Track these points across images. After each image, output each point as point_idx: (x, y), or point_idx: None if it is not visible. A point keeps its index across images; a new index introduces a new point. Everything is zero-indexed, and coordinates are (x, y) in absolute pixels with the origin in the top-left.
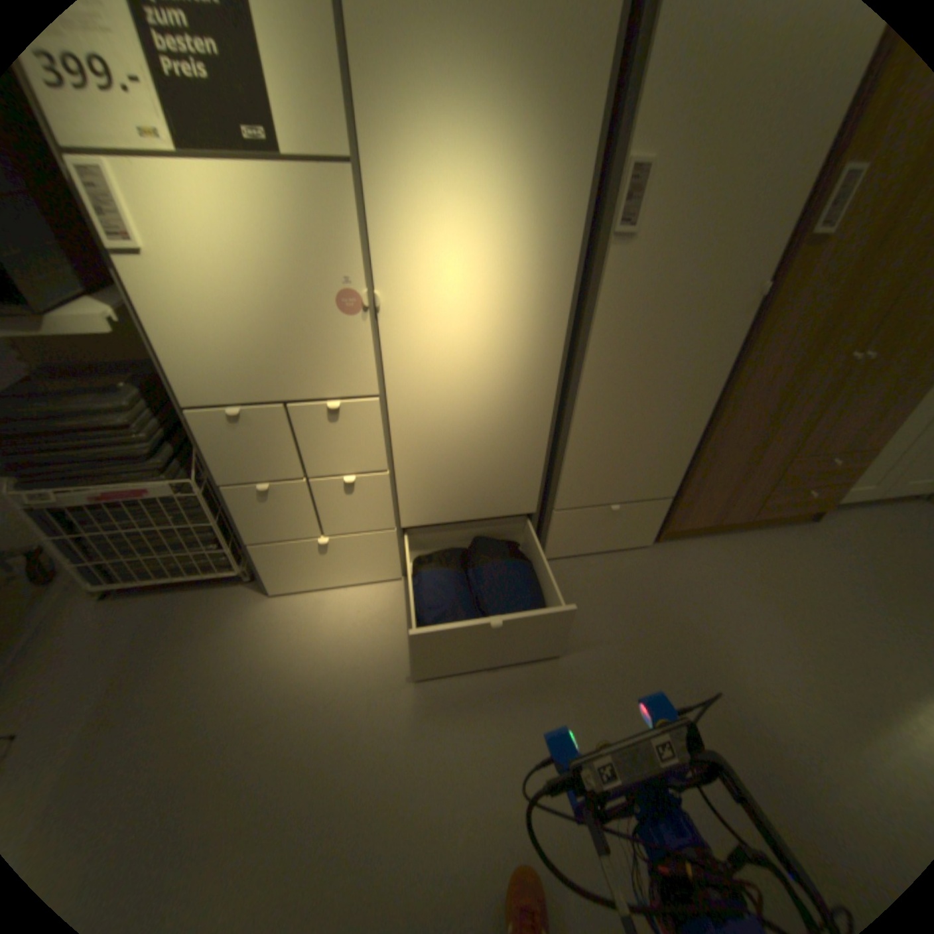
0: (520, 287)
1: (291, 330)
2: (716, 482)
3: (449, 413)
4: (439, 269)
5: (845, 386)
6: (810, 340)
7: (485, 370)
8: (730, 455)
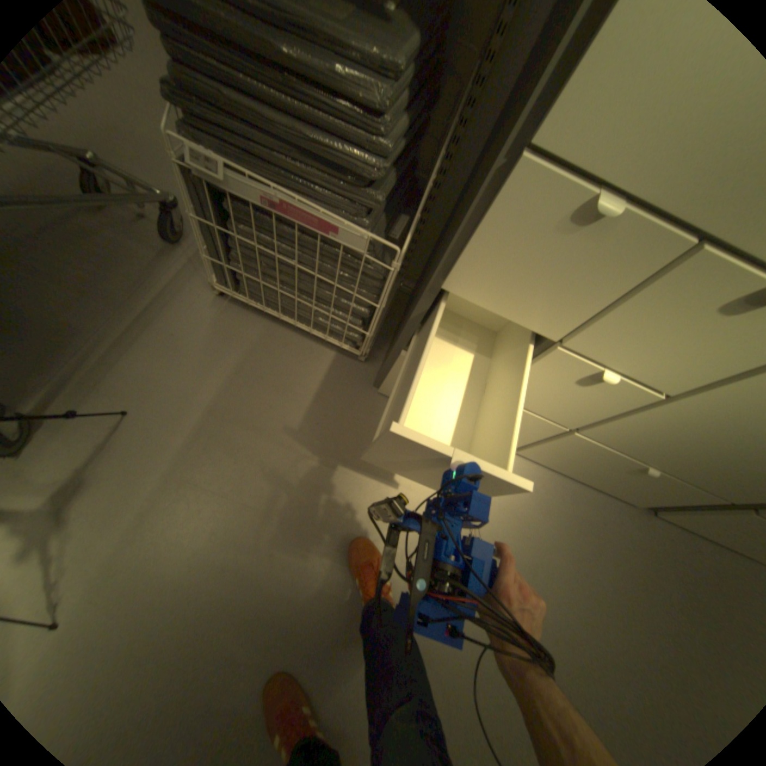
0: None
1: None
2: None
3: None
4: None
5: None
6: None
7: None
8: None
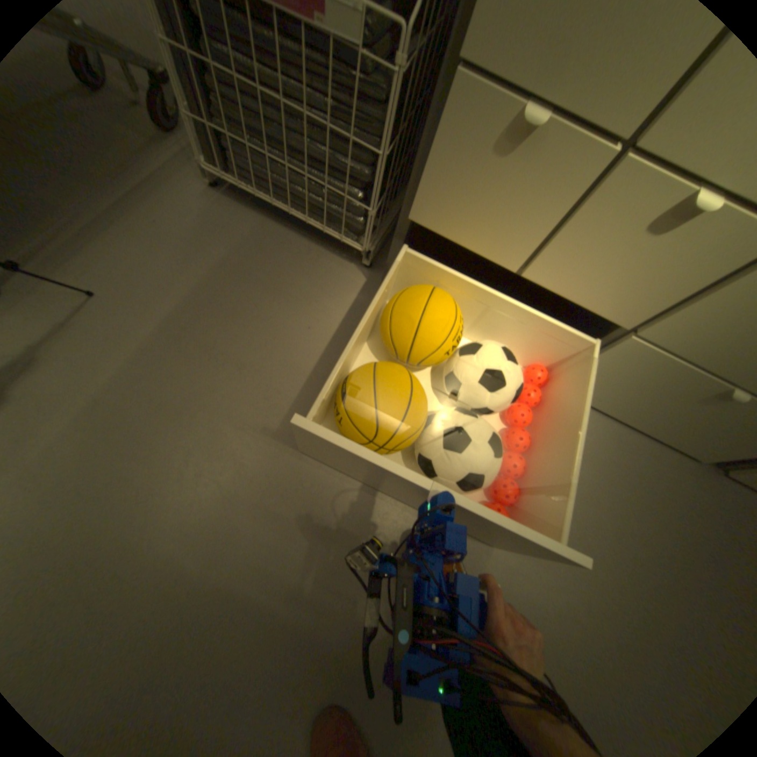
0: None
1: None
2: None
3: None
4: None
5: None
6: None
7: None
8: None
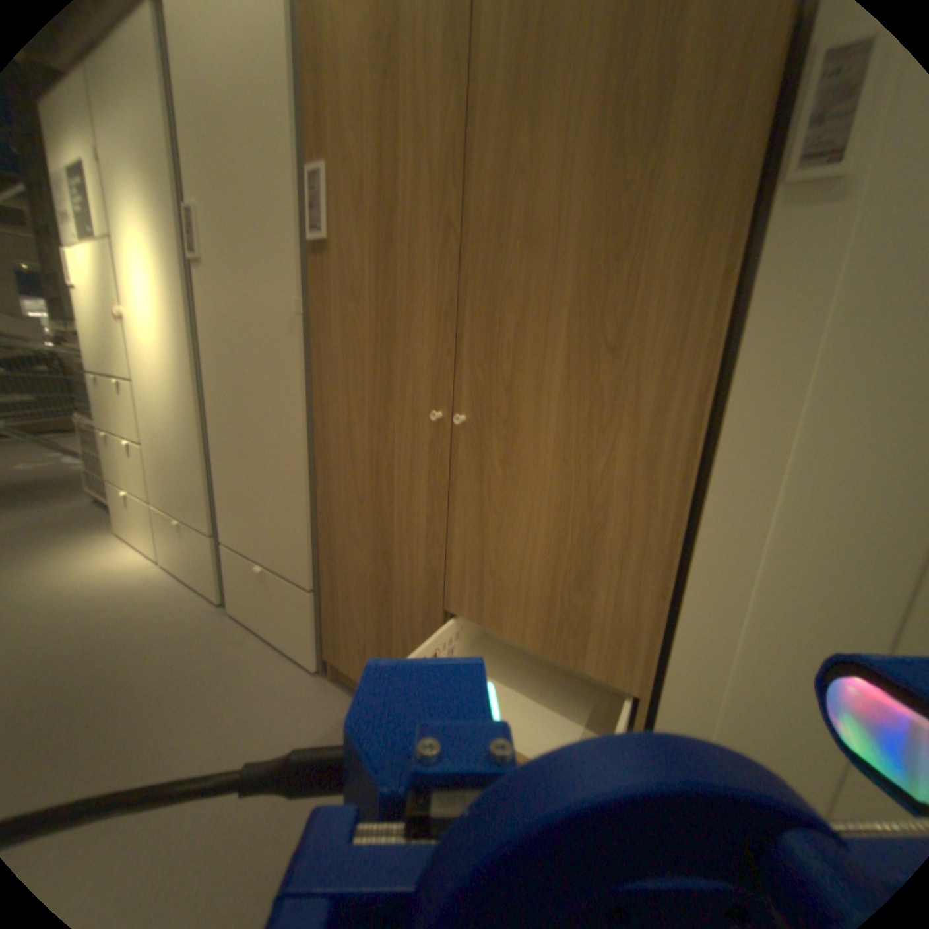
0: (158, 304)
1: (99, 329)
2: (347, 596)
3: (149, 404)
4: (131, 292)
5: (458, 480)
6: (365, 380)
7: (157, 370)
8: (346, 552)
